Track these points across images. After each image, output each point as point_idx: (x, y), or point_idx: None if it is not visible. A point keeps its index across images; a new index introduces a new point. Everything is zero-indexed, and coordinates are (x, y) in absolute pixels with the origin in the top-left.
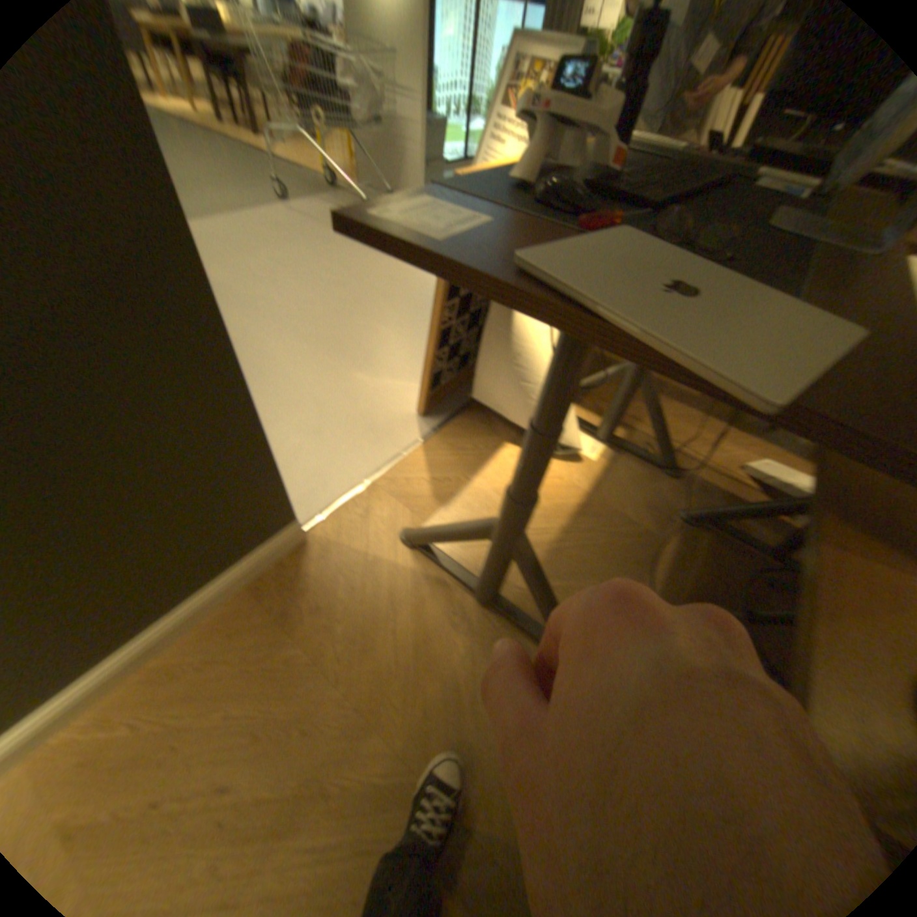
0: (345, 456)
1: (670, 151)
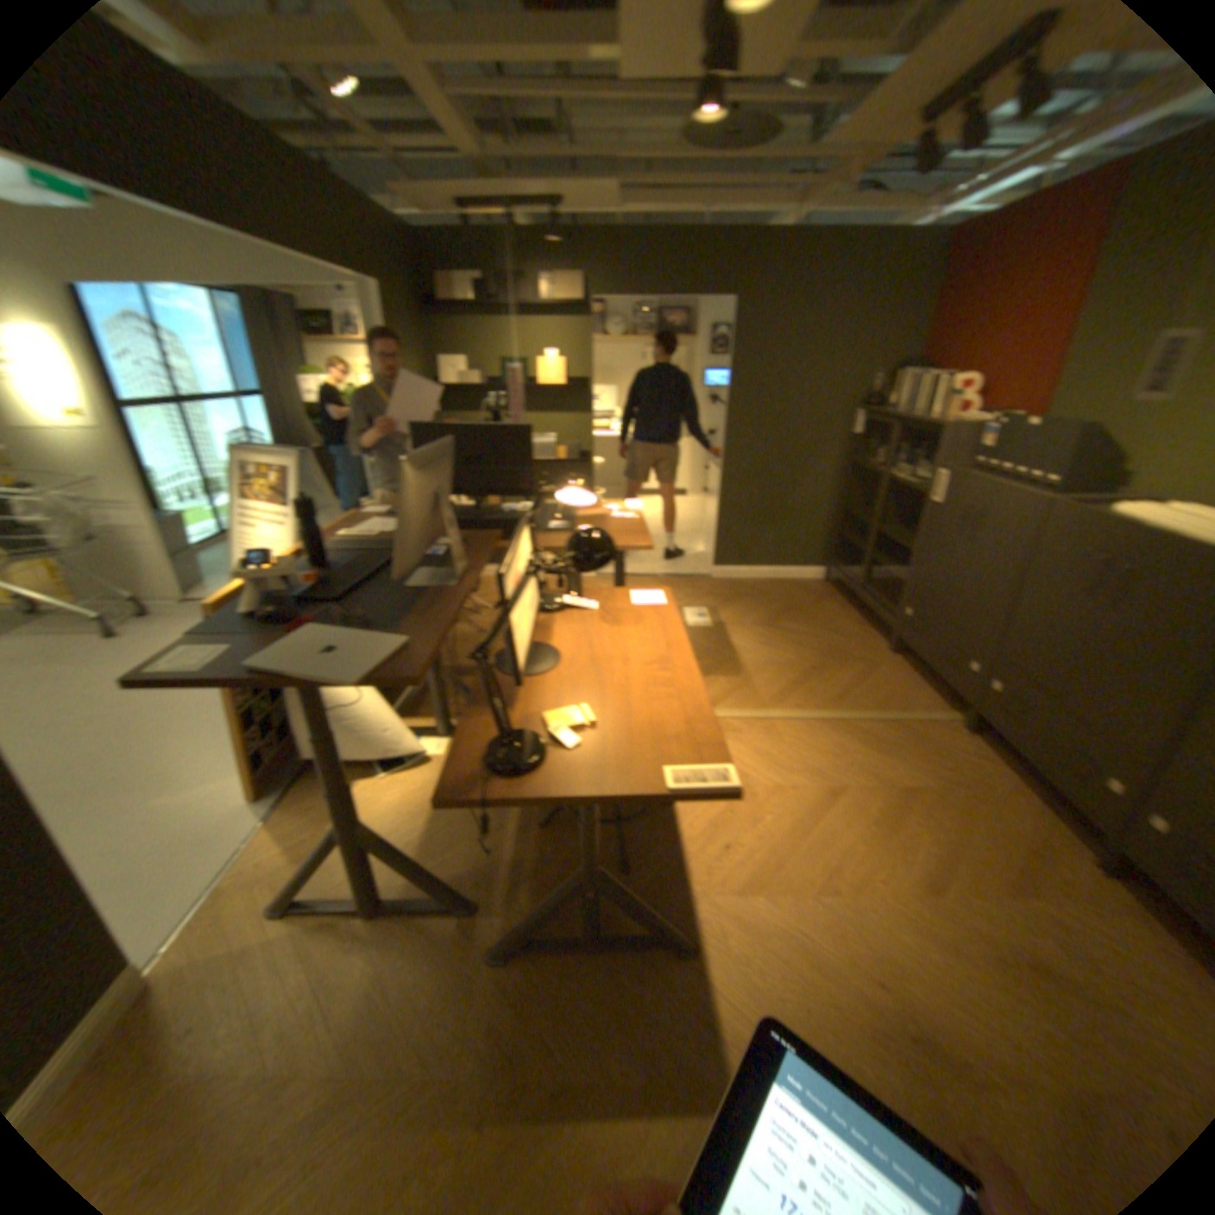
0: (174, 886)
1: (362, 547)
